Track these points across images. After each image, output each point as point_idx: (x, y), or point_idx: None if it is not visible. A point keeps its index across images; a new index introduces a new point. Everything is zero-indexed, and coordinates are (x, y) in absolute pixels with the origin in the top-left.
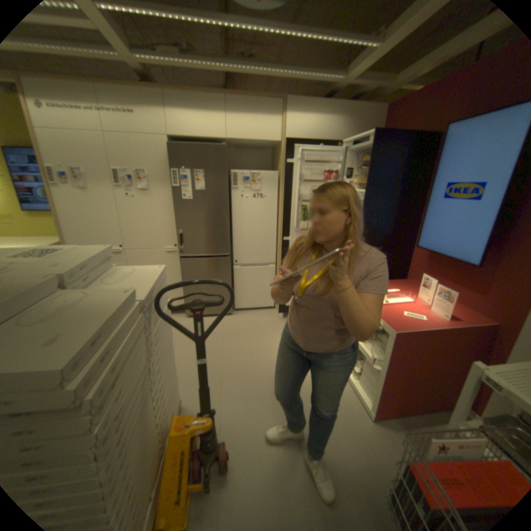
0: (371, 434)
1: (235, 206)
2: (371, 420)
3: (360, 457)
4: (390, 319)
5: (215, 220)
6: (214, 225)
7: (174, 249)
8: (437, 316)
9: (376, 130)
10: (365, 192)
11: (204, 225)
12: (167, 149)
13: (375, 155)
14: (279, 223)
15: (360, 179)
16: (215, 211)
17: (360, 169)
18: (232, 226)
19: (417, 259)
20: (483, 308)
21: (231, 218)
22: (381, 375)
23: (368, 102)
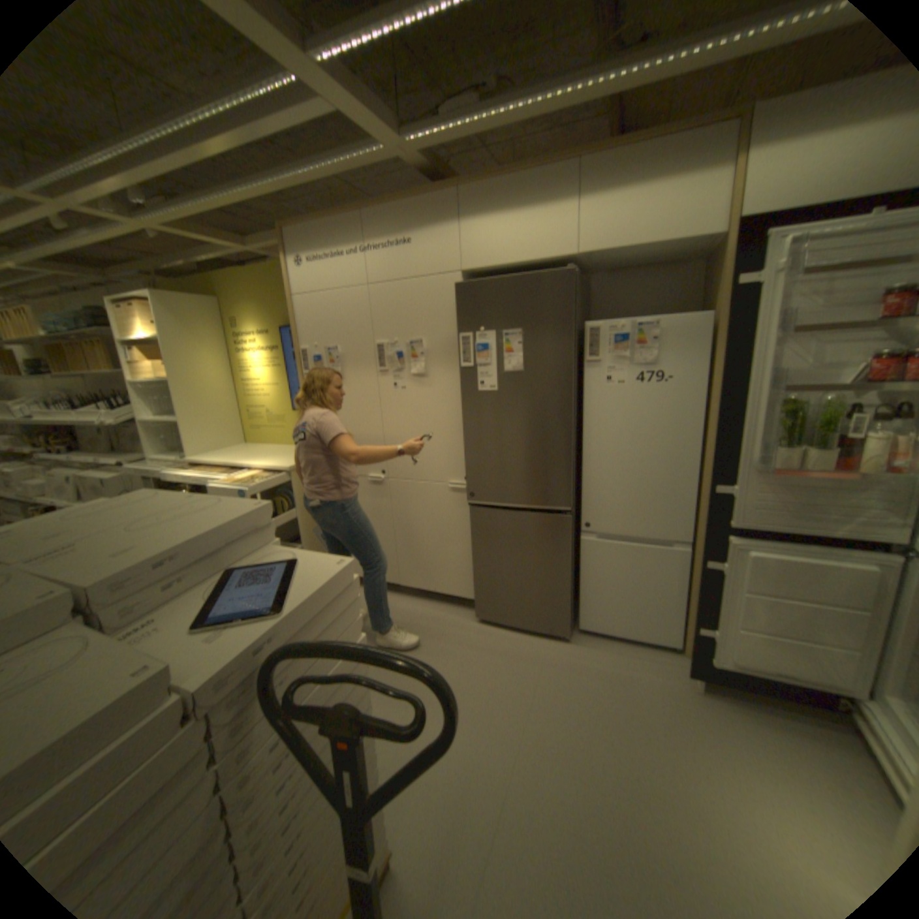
0: None
1: (593, 401)
2: None
3: None
4: None
5: (543, 432)
6: (539, 442)
7: (465, 484)
8: None
9: None
10: None
11: (518, 443)
12: (458, 296)
13: None
14: (712, 443)
15: None
16: (543, 413)
17: None
18: (583, 445)
19: None
20: None
21: (584, 427)
22: None
23: None
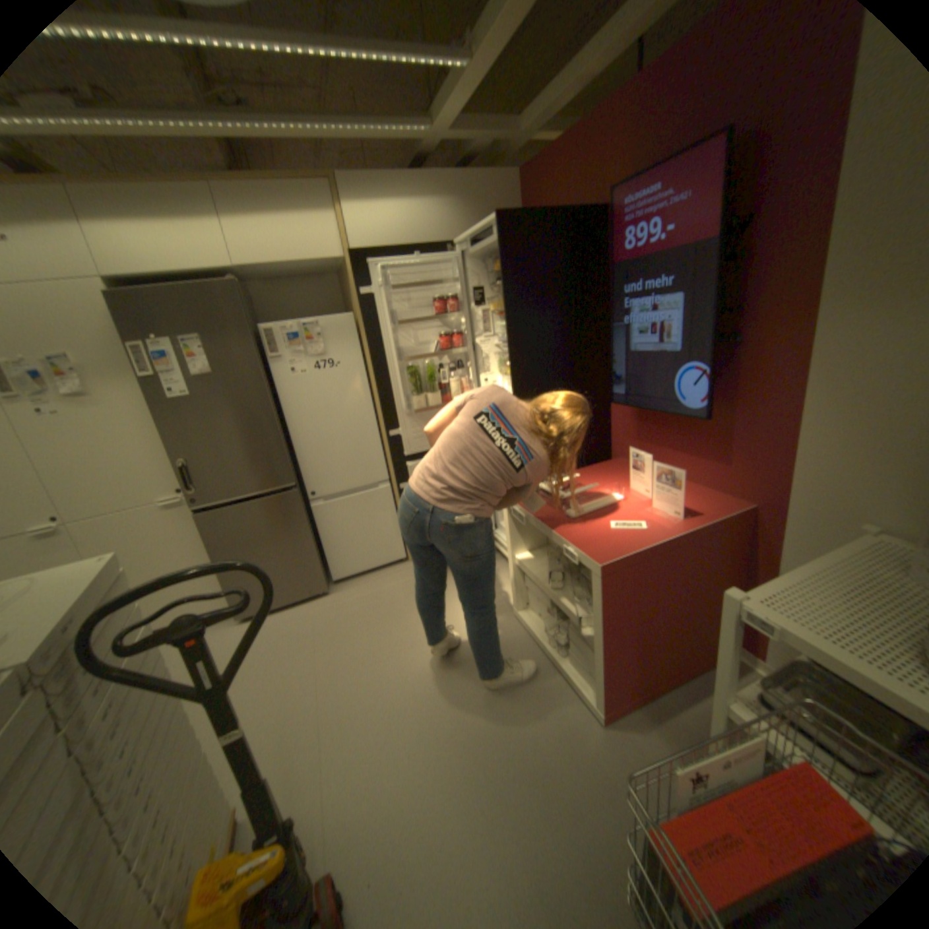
0: (604, 751)
1: (286, 391)
2: (600, 725)
3: (590, 804)
4: (589, 543)
5: (249, 425)
6: (248, 434)
7: (178, 498)
8: (663, 515)
9: (498, 214)
10: (507, 326)
11: (228, 440)
12: (109, 304)
13: (507, 258)
14: (379, 406)
15: (498, 303)
16: (244, 408)
17: (495, 287)
18: (289, 430)
19: (618, 423)
20: (729, 484)
21: (284, 414)
22: (596, 643)
23: (487, 170)
